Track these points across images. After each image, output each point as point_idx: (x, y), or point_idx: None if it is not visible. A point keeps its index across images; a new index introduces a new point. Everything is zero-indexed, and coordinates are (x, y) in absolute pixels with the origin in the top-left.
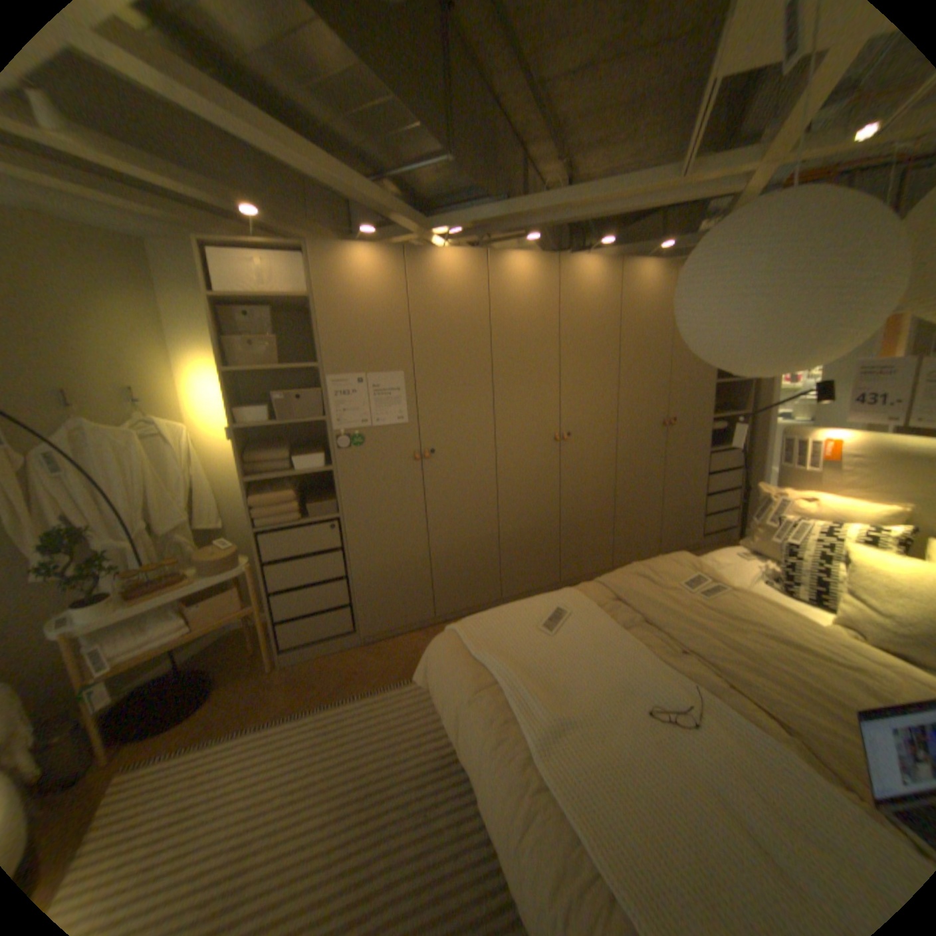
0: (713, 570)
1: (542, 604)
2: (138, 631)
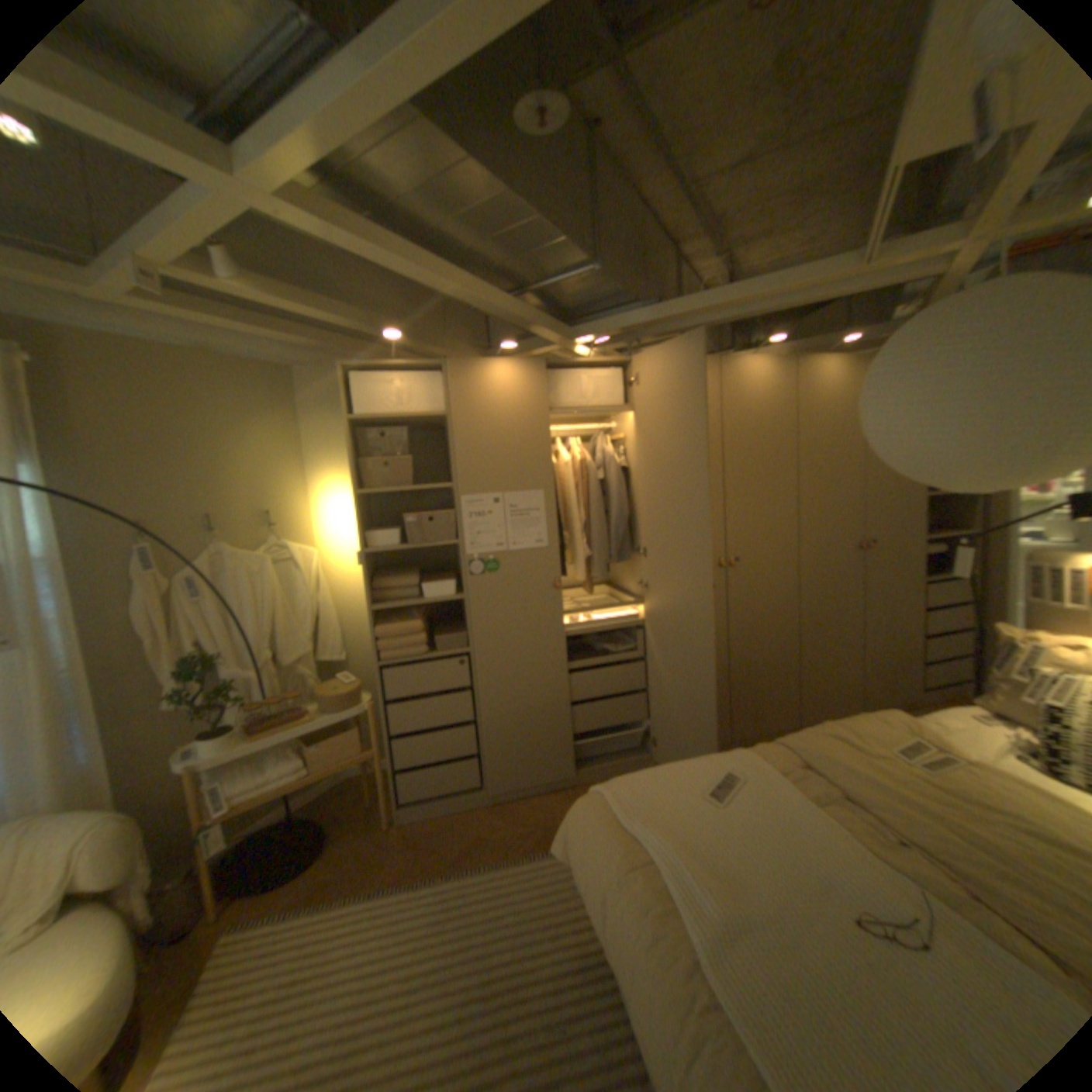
0: (939, 736)
1: (710, 767)
2: (258, 769)
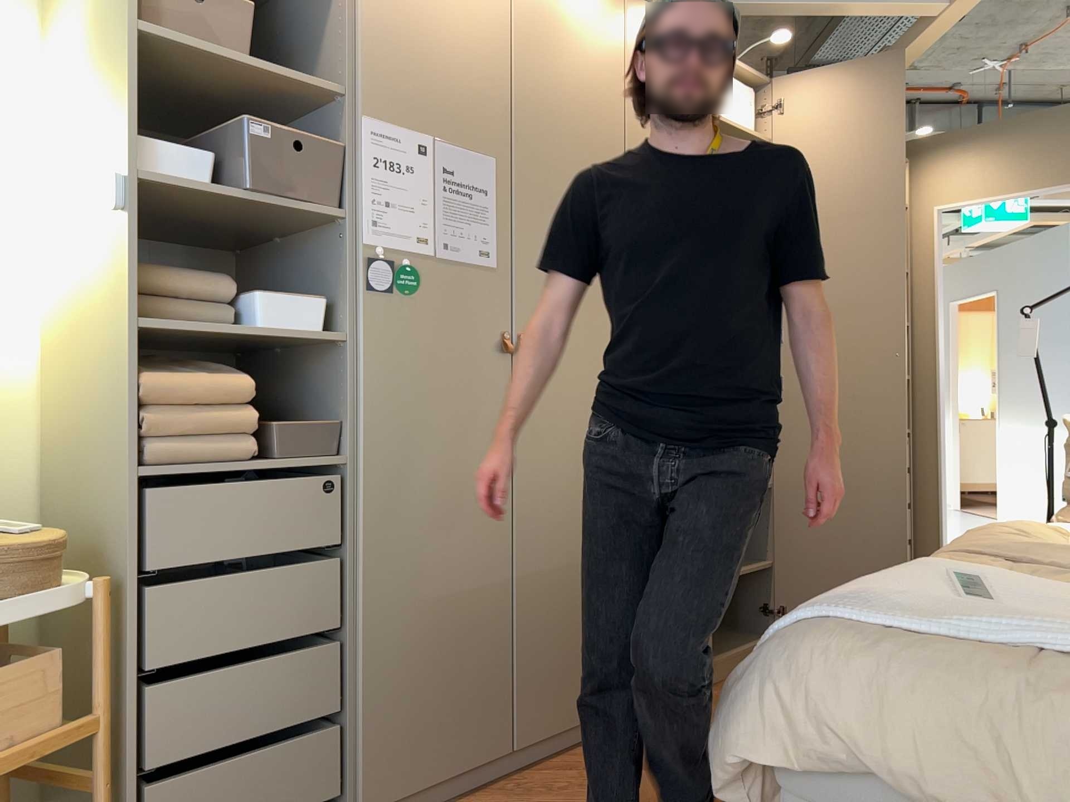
0: None
1: (924, 575)
2: None
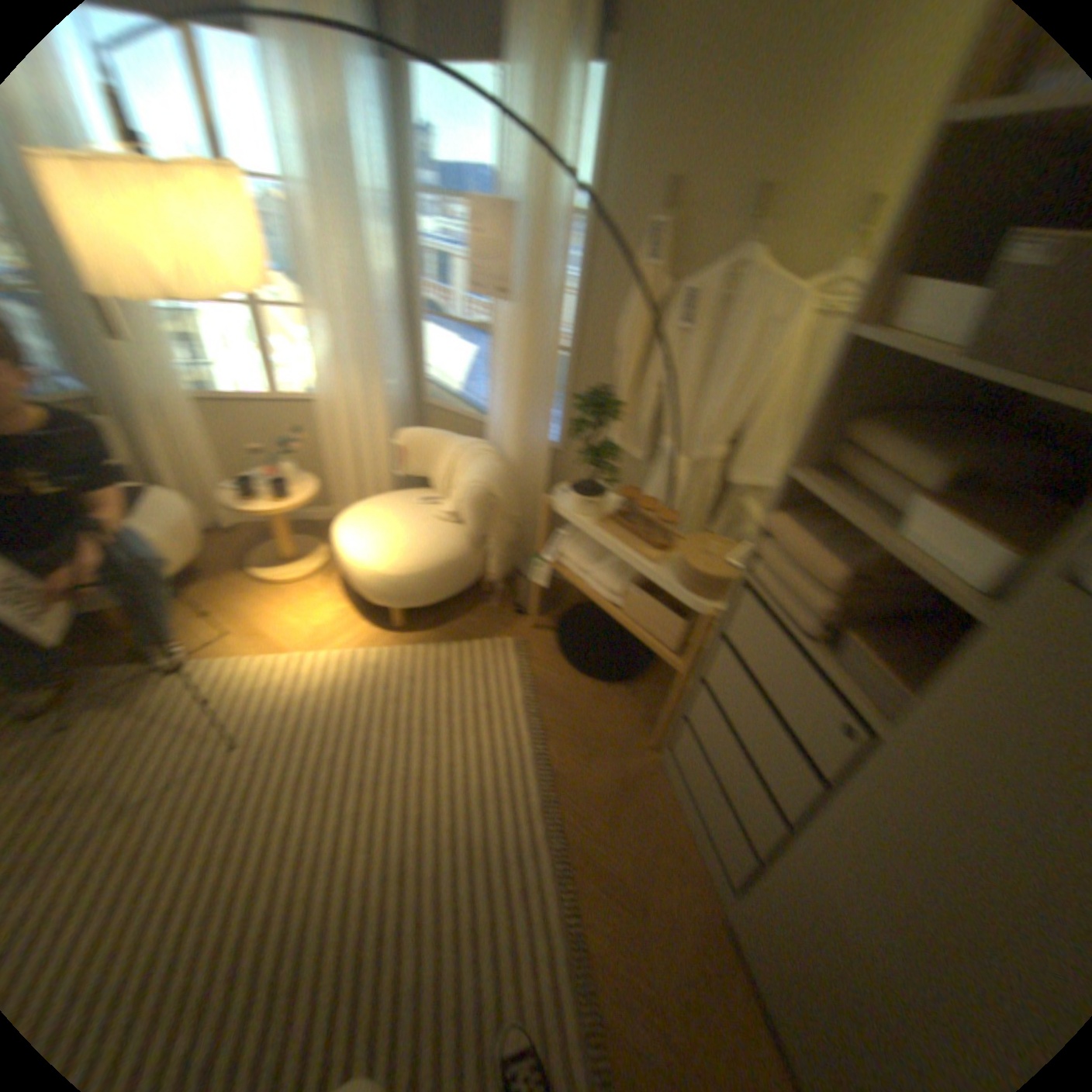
0: None
1: None
2: (596, 555)
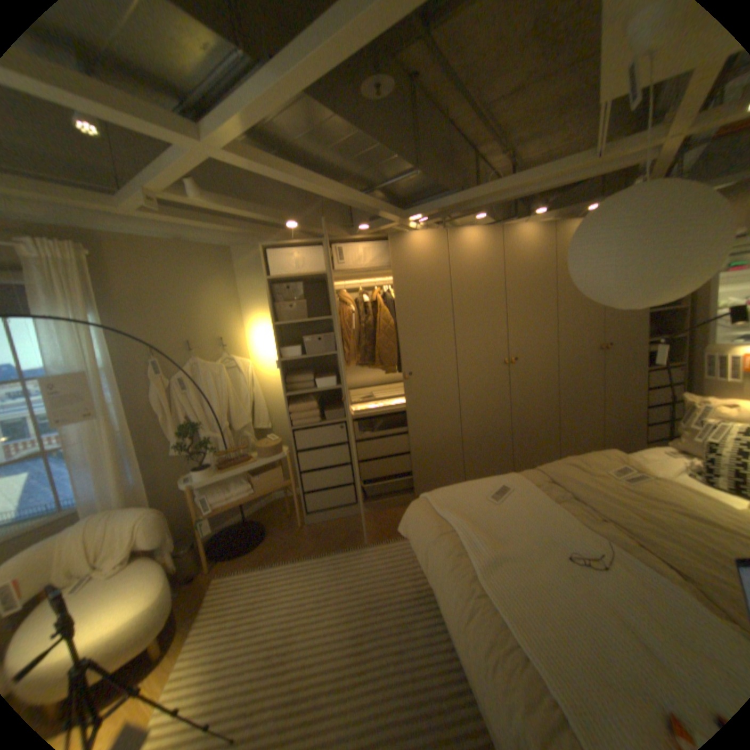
0: (640, 464)
1: (492, 483)
2: (225, 490)
